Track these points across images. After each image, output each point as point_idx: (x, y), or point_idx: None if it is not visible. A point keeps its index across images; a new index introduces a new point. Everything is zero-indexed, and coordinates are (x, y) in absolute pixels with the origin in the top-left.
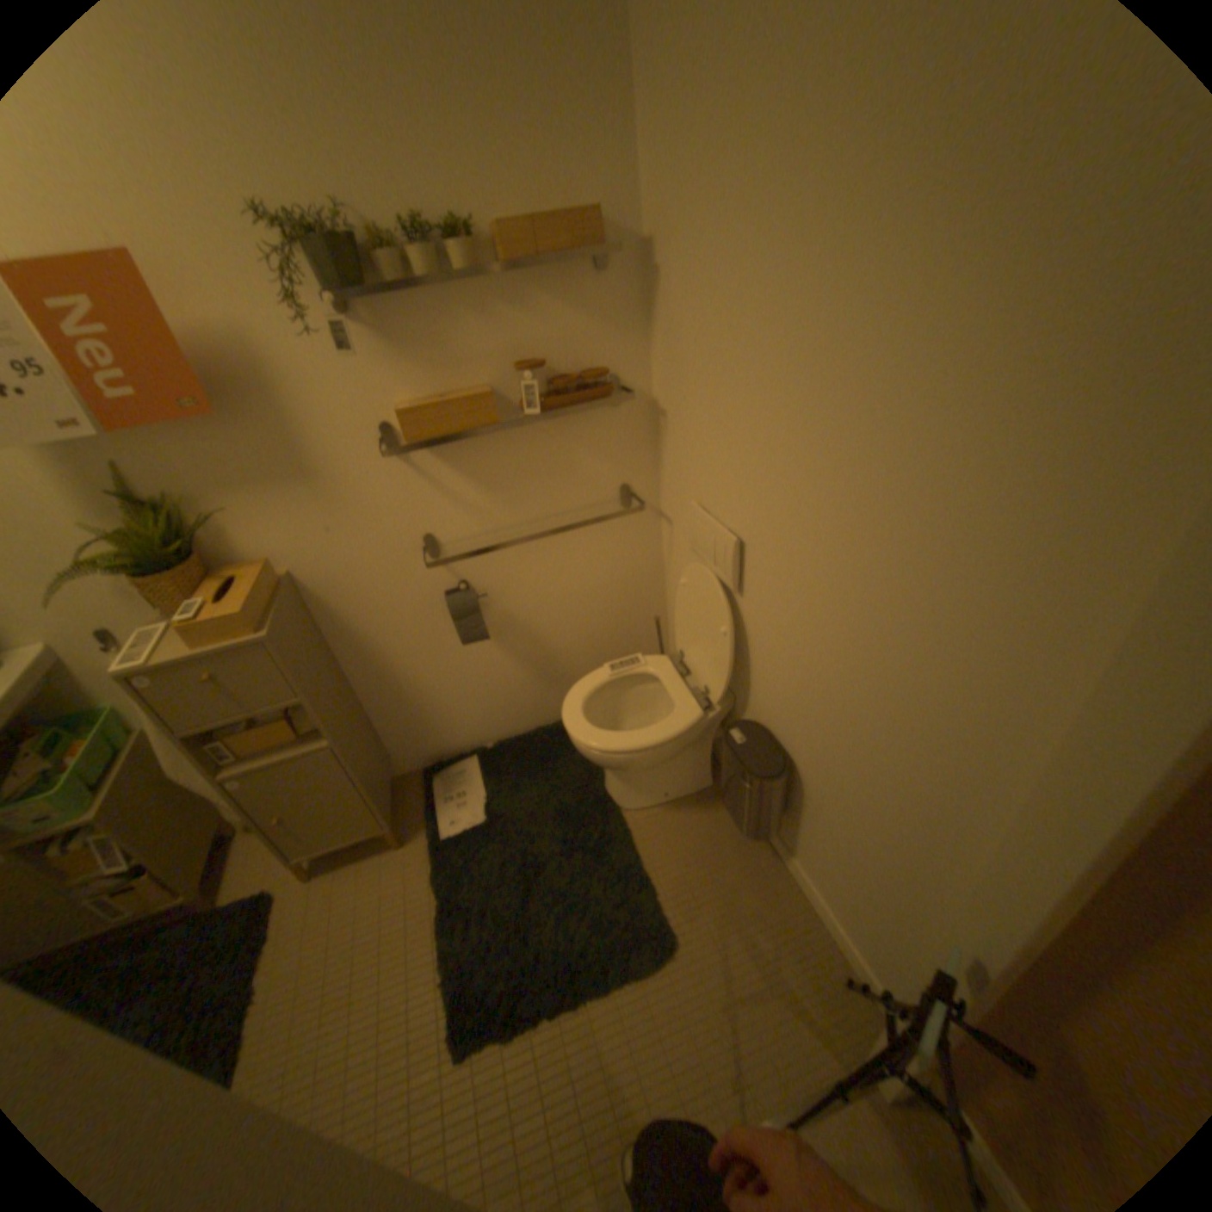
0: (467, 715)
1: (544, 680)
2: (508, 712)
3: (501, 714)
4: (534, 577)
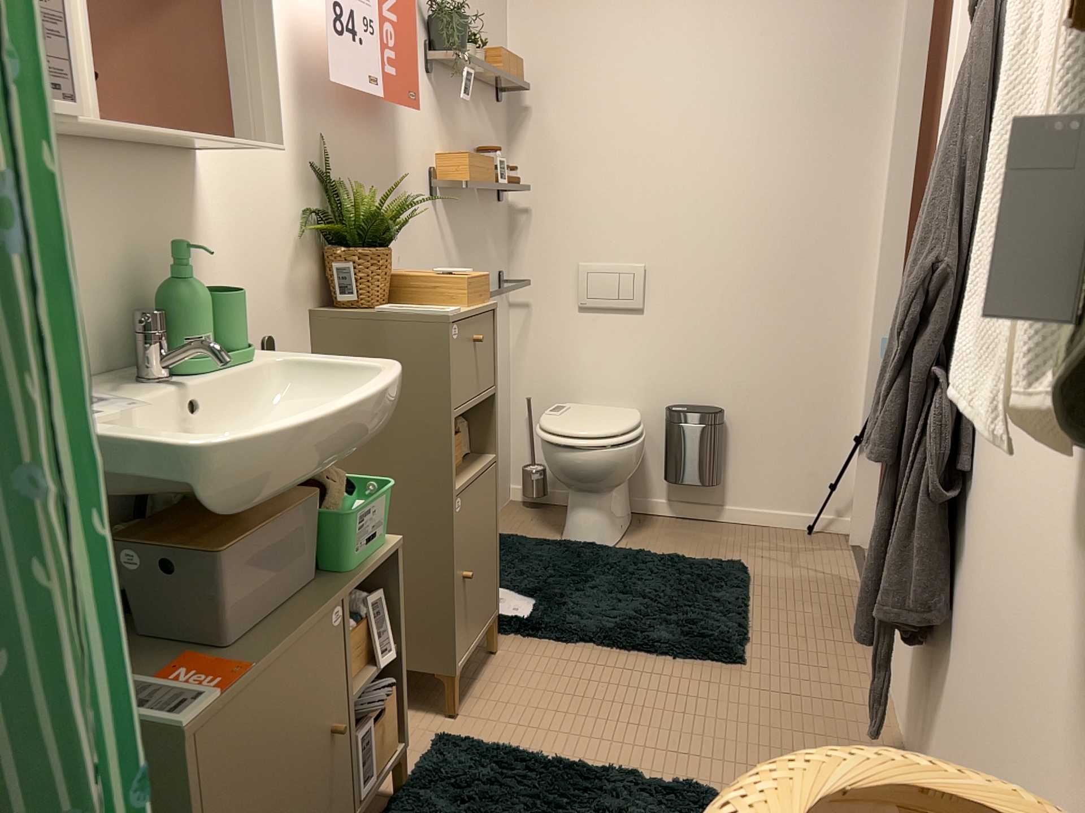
0: None
1: None
2: None
3: None
4: None
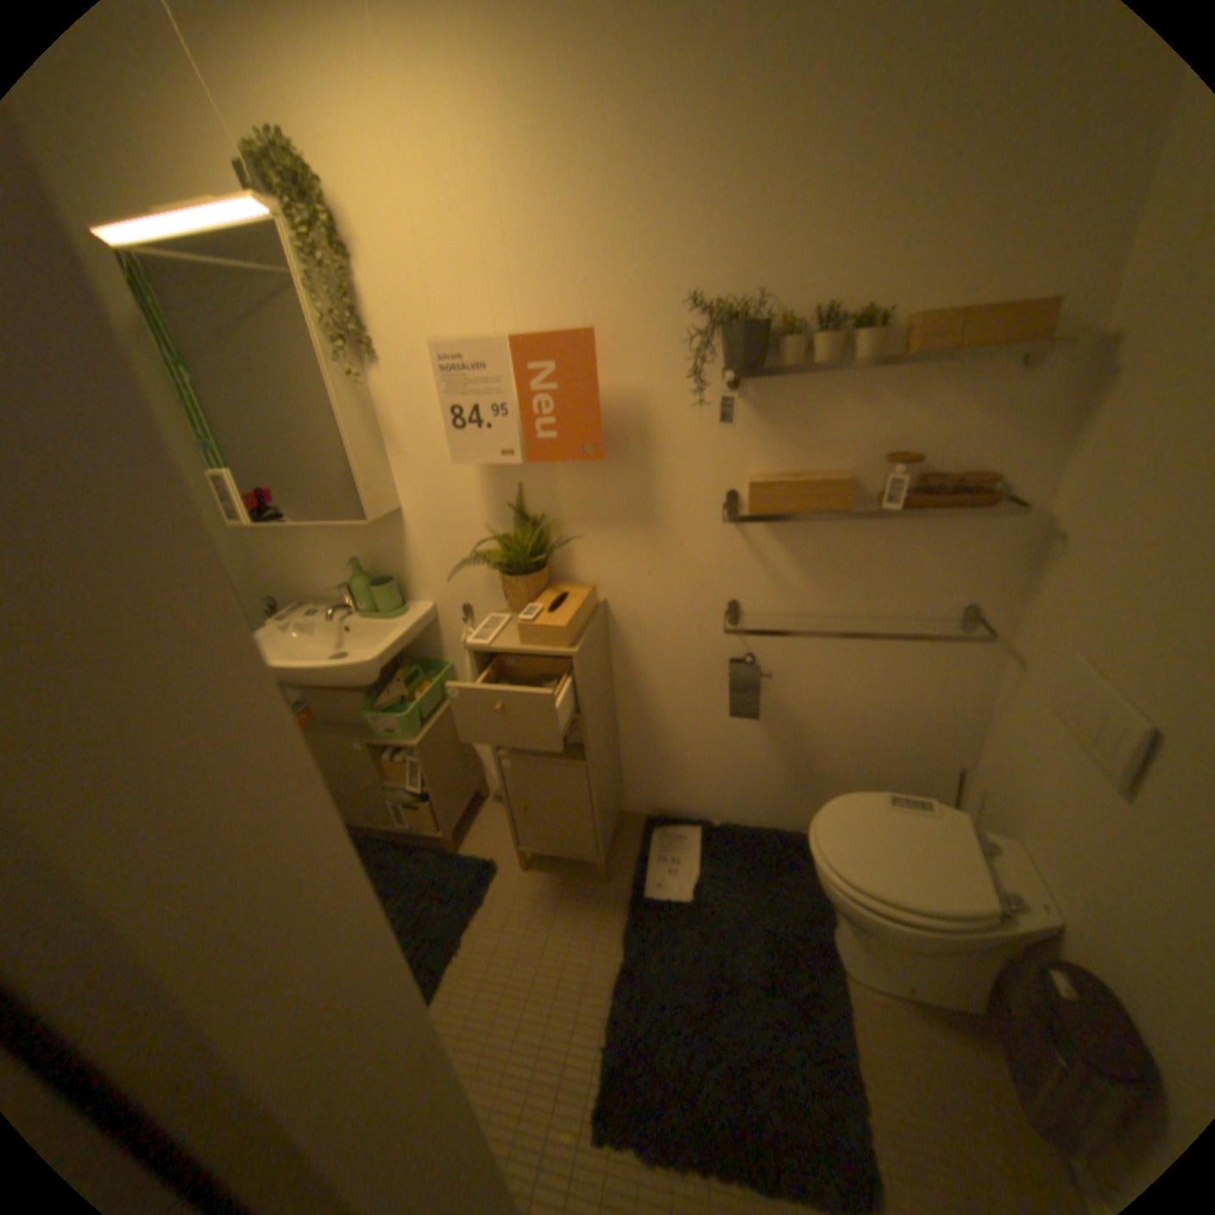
0: (706, 784)
1: (797, 782)
2: (747, 799)
3: (740, 797)
4: (826, 674)
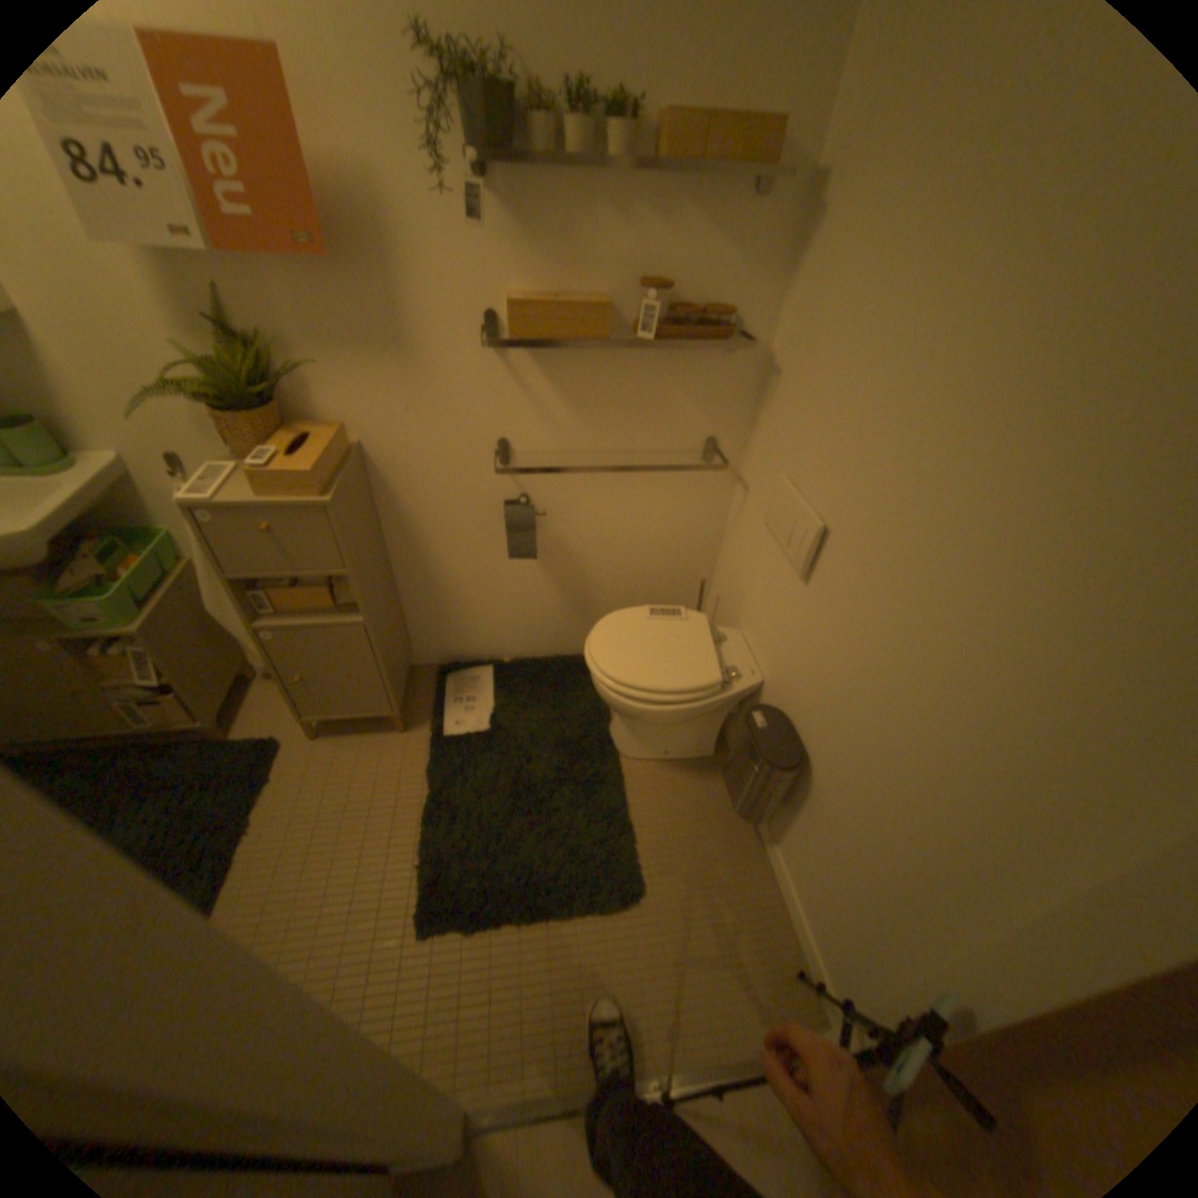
0: (494, 626)
1: (575, 612)
2: (533, 633)
3: (526, 633)
4: (595, 509)
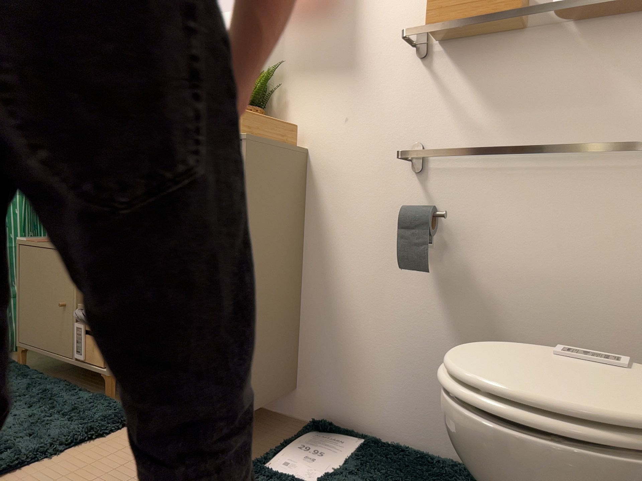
0: (380, 384)
1: None
2: (425, 412)
3: (416, 409)
4: (514, 231)
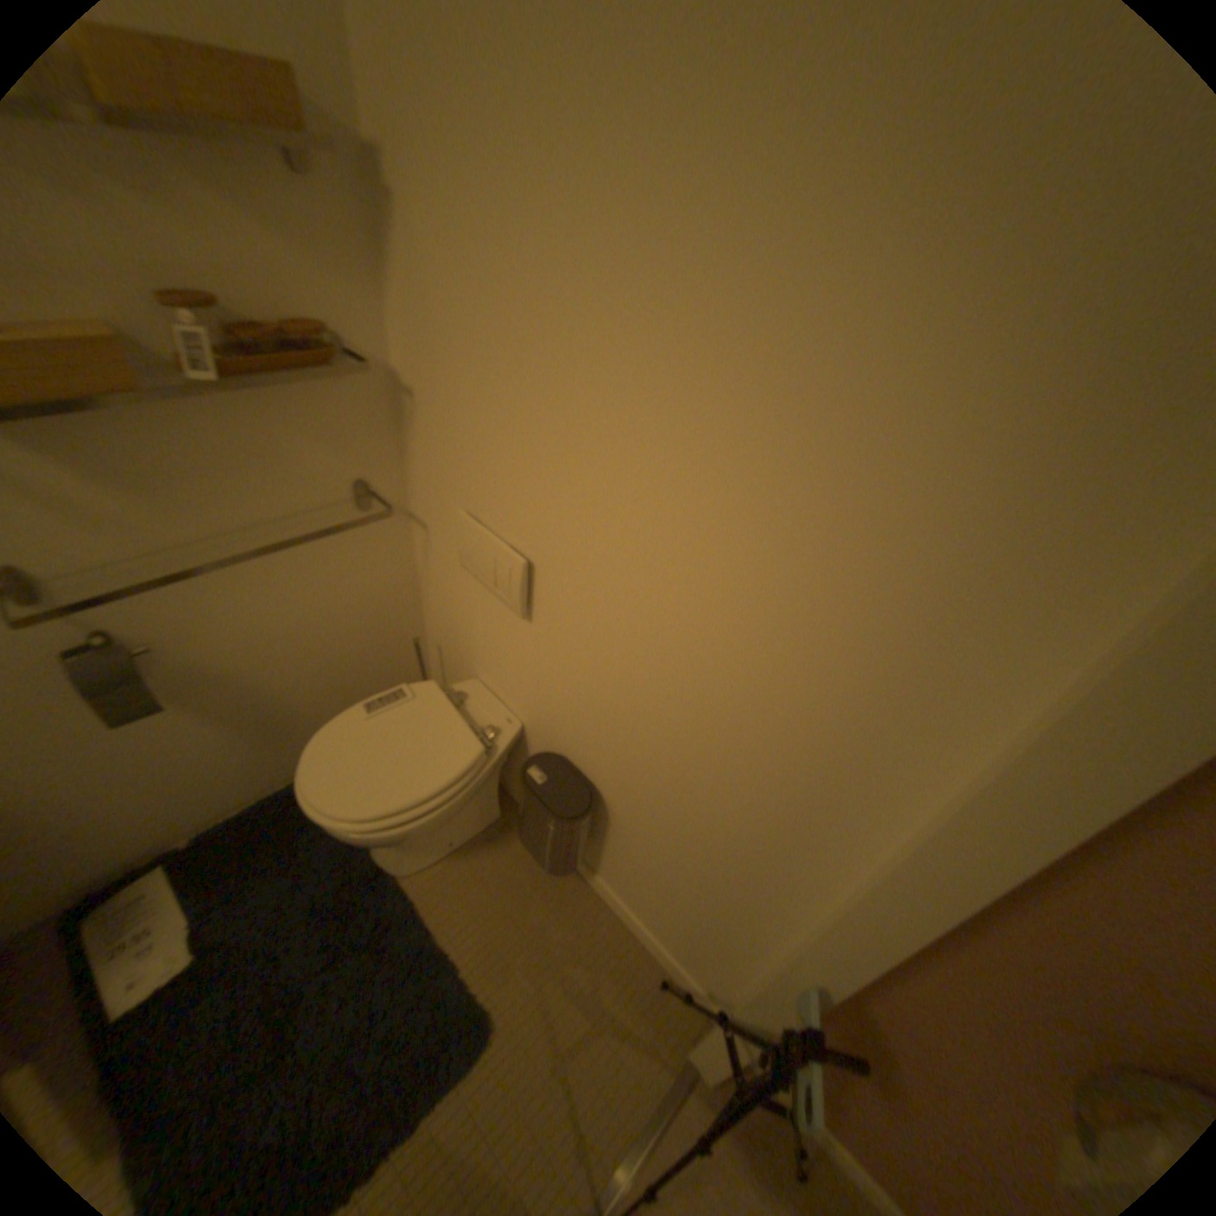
0: (130, 818)
1: (259, 739)
2: (205, 793)
3: (193, 799)
4: (227, 610)
